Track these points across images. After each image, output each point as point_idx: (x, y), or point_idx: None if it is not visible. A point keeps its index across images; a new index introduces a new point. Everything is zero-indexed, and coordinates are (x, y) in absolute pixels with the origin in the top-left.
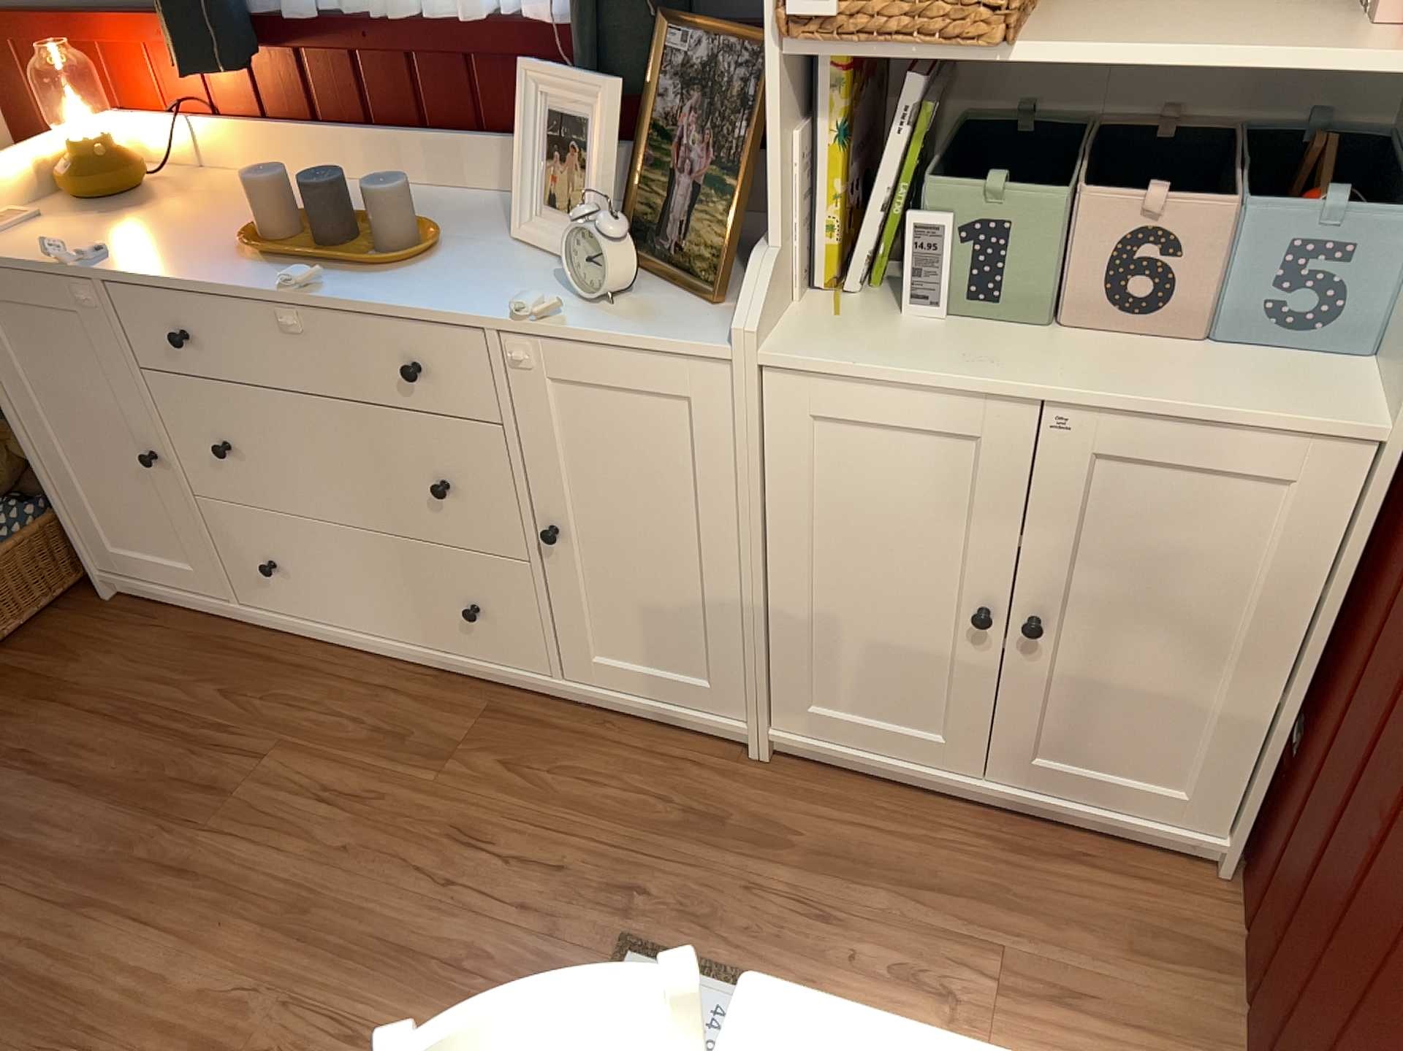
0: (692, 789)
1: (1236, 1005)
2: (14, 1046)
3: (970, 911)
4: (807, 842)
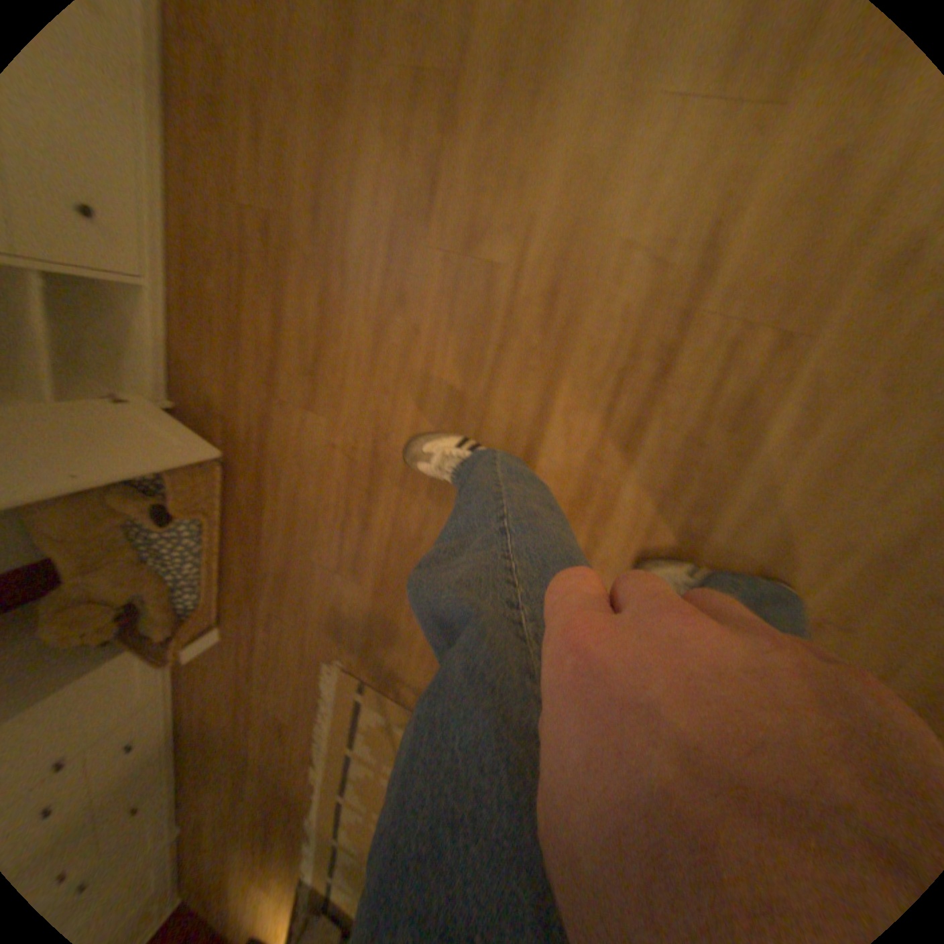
0: None
1: None
2: (424, 249)
3: None
4: None
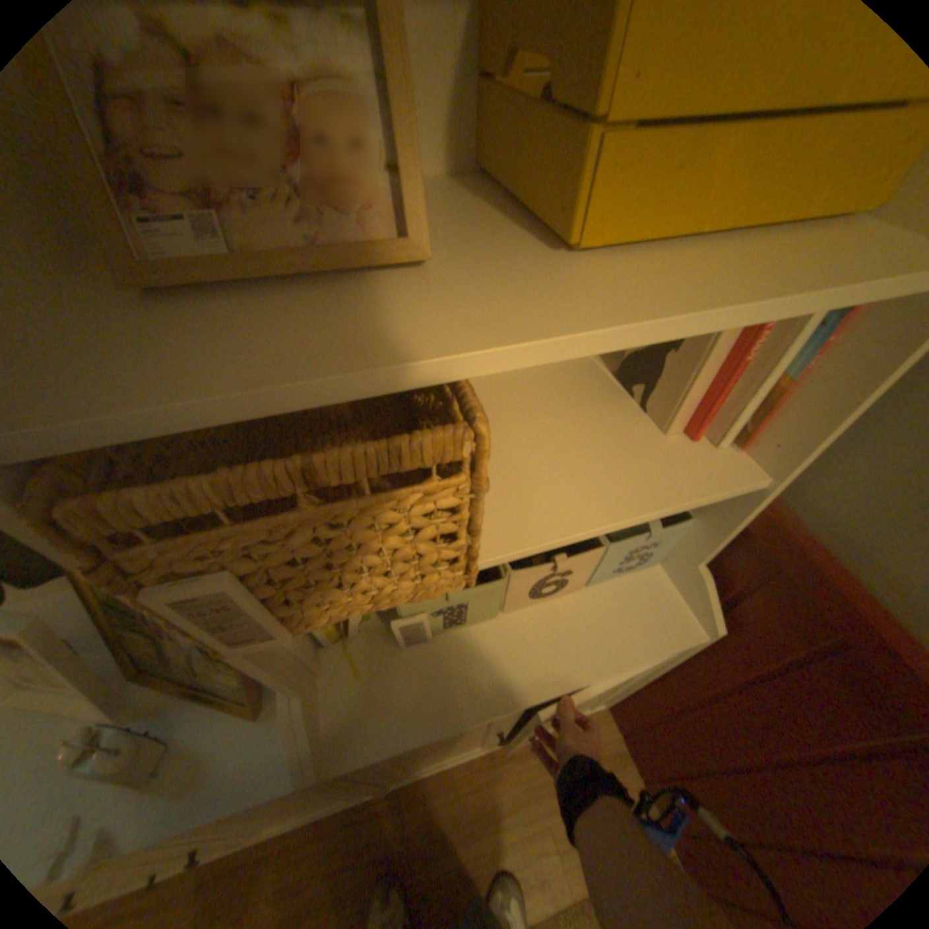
0: (361, 851)
1: (646, 788)
2: None
3: (530, 821)
4: (438, 840)
